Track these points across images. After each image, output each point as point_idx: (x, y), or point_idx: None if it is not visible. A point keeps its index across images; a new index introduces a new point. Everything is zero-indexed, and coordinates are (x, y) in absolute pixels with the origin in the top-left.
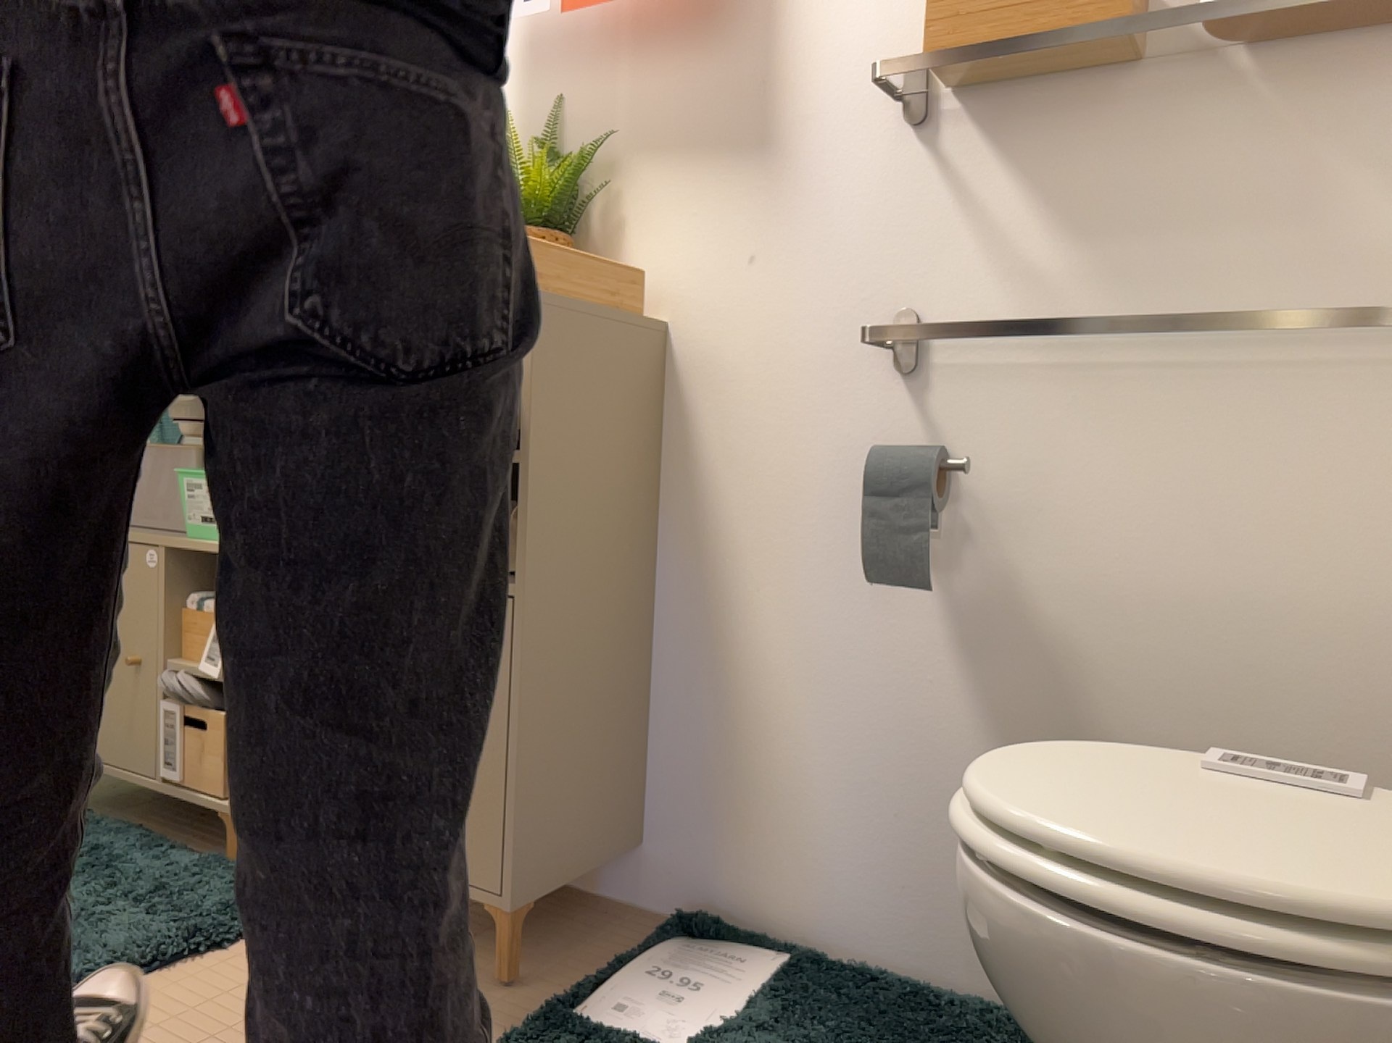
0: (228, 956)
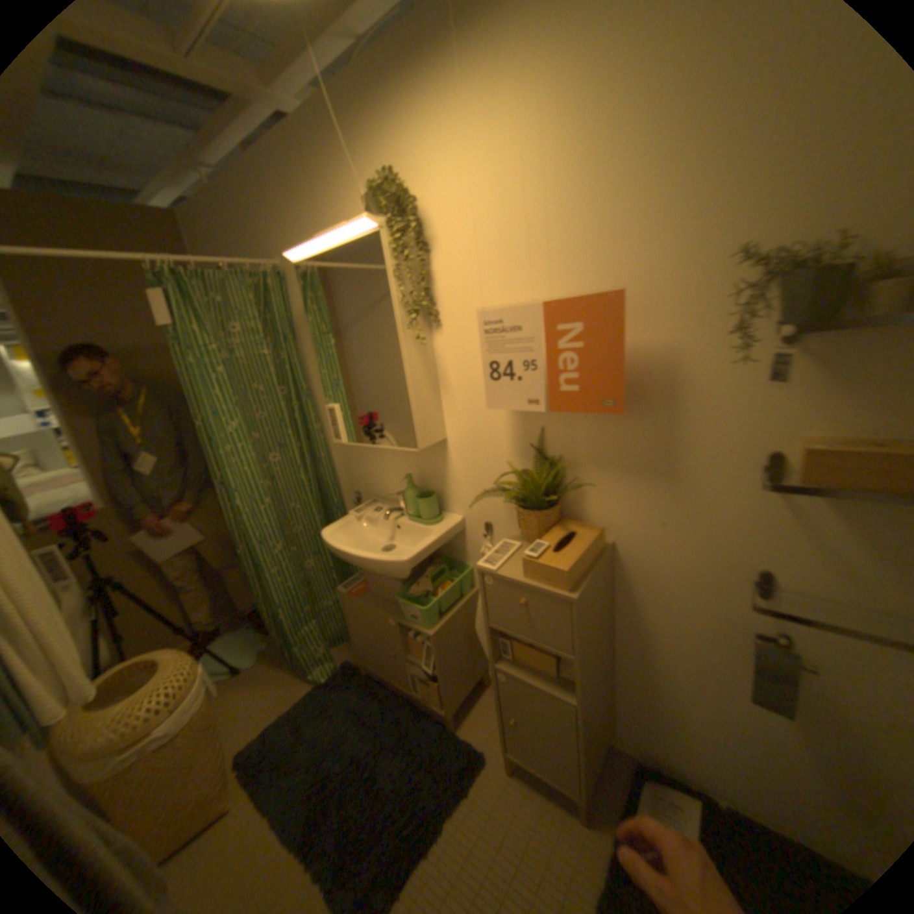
0: (470, 804)
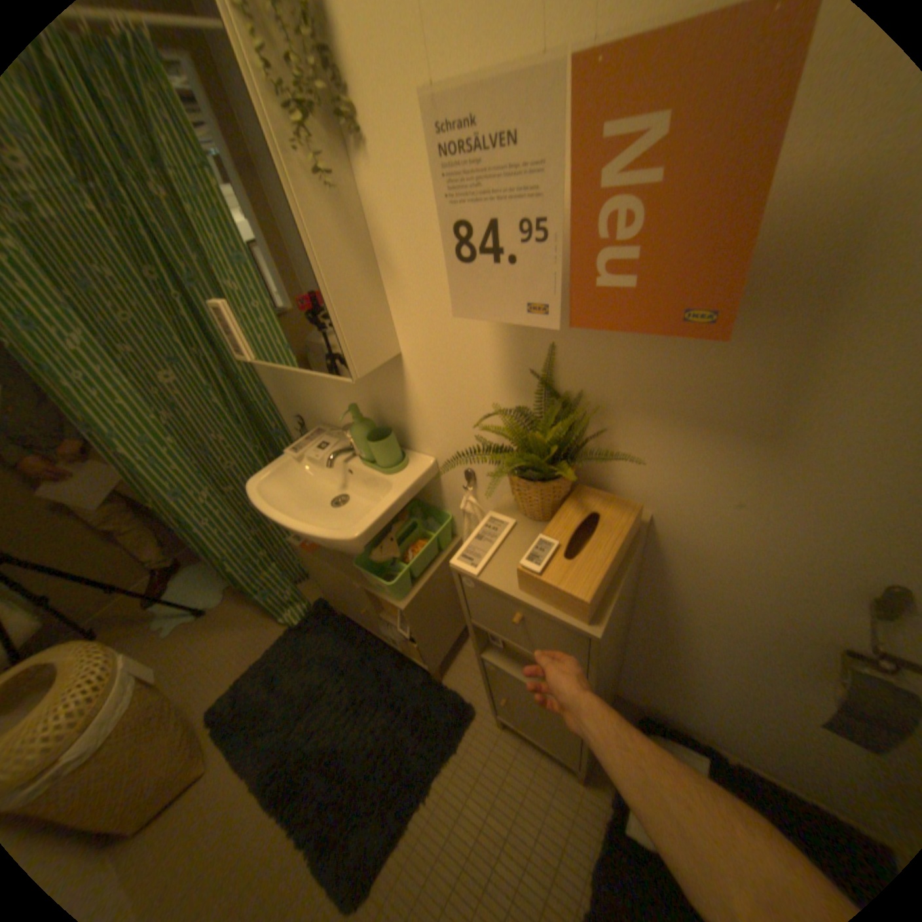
0: (460, 762)
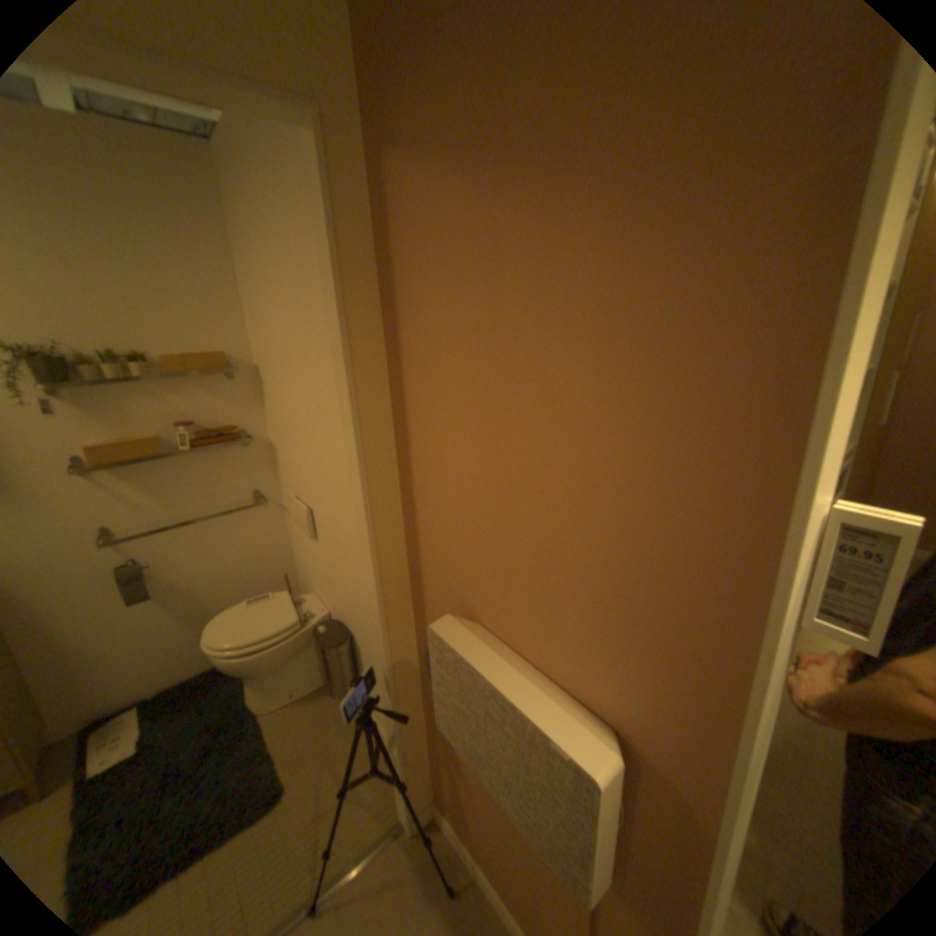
0: None
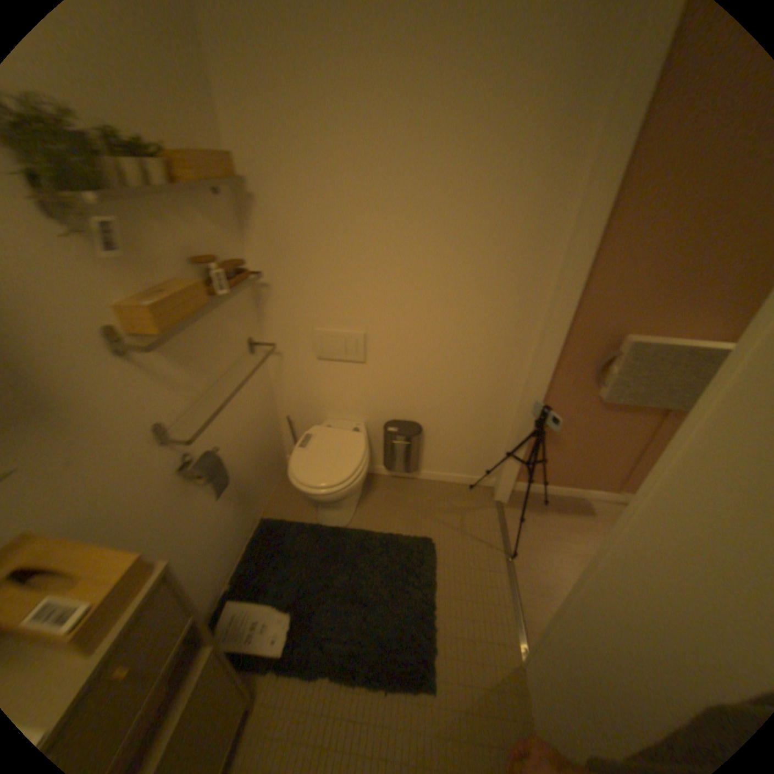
0: None
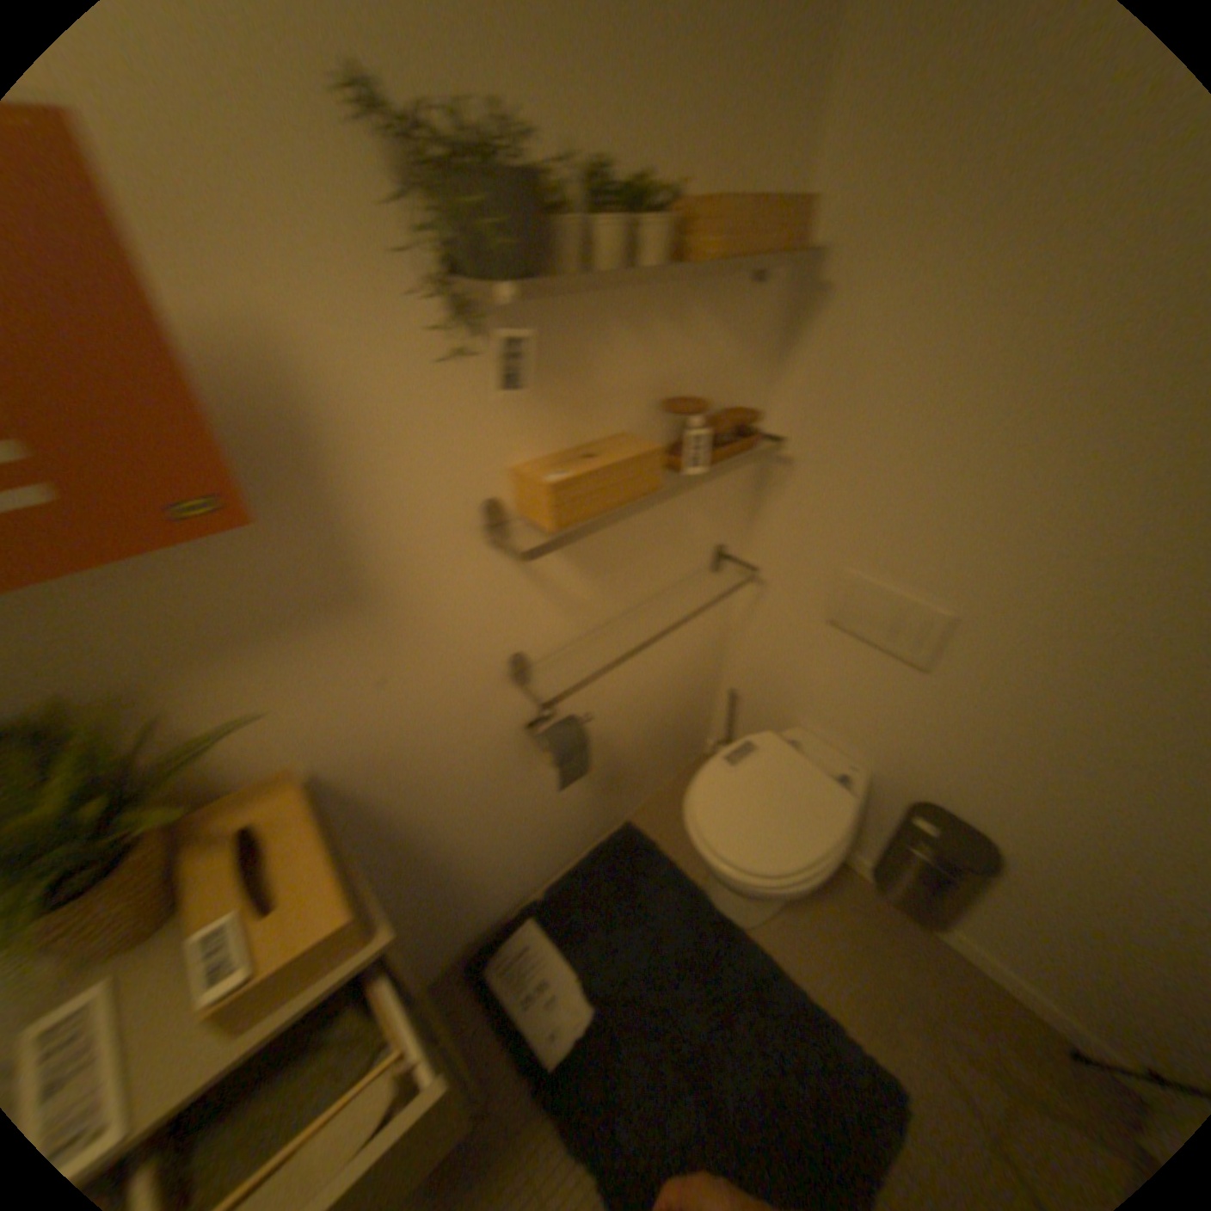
0: None
